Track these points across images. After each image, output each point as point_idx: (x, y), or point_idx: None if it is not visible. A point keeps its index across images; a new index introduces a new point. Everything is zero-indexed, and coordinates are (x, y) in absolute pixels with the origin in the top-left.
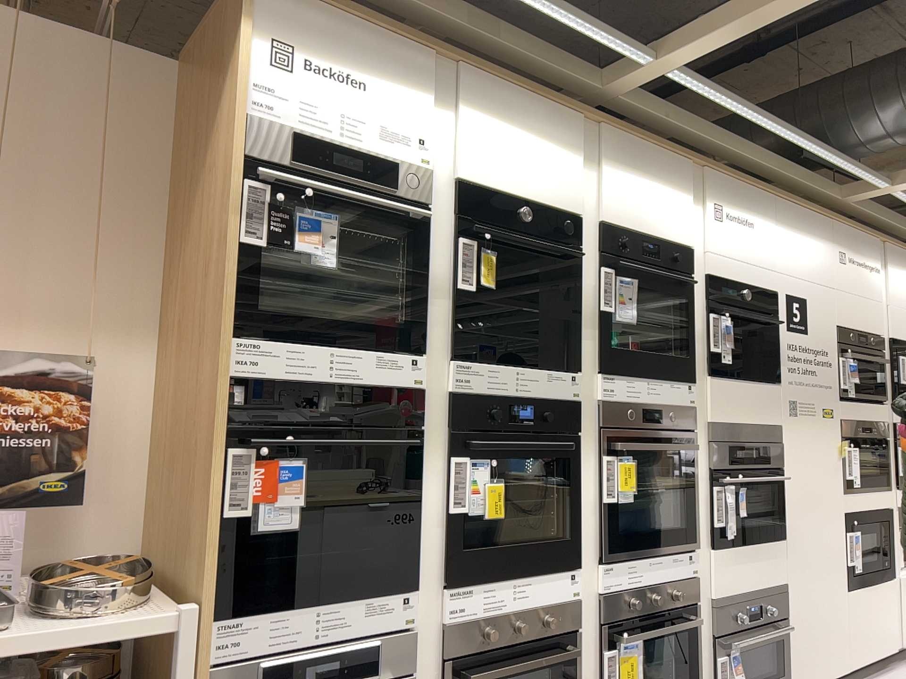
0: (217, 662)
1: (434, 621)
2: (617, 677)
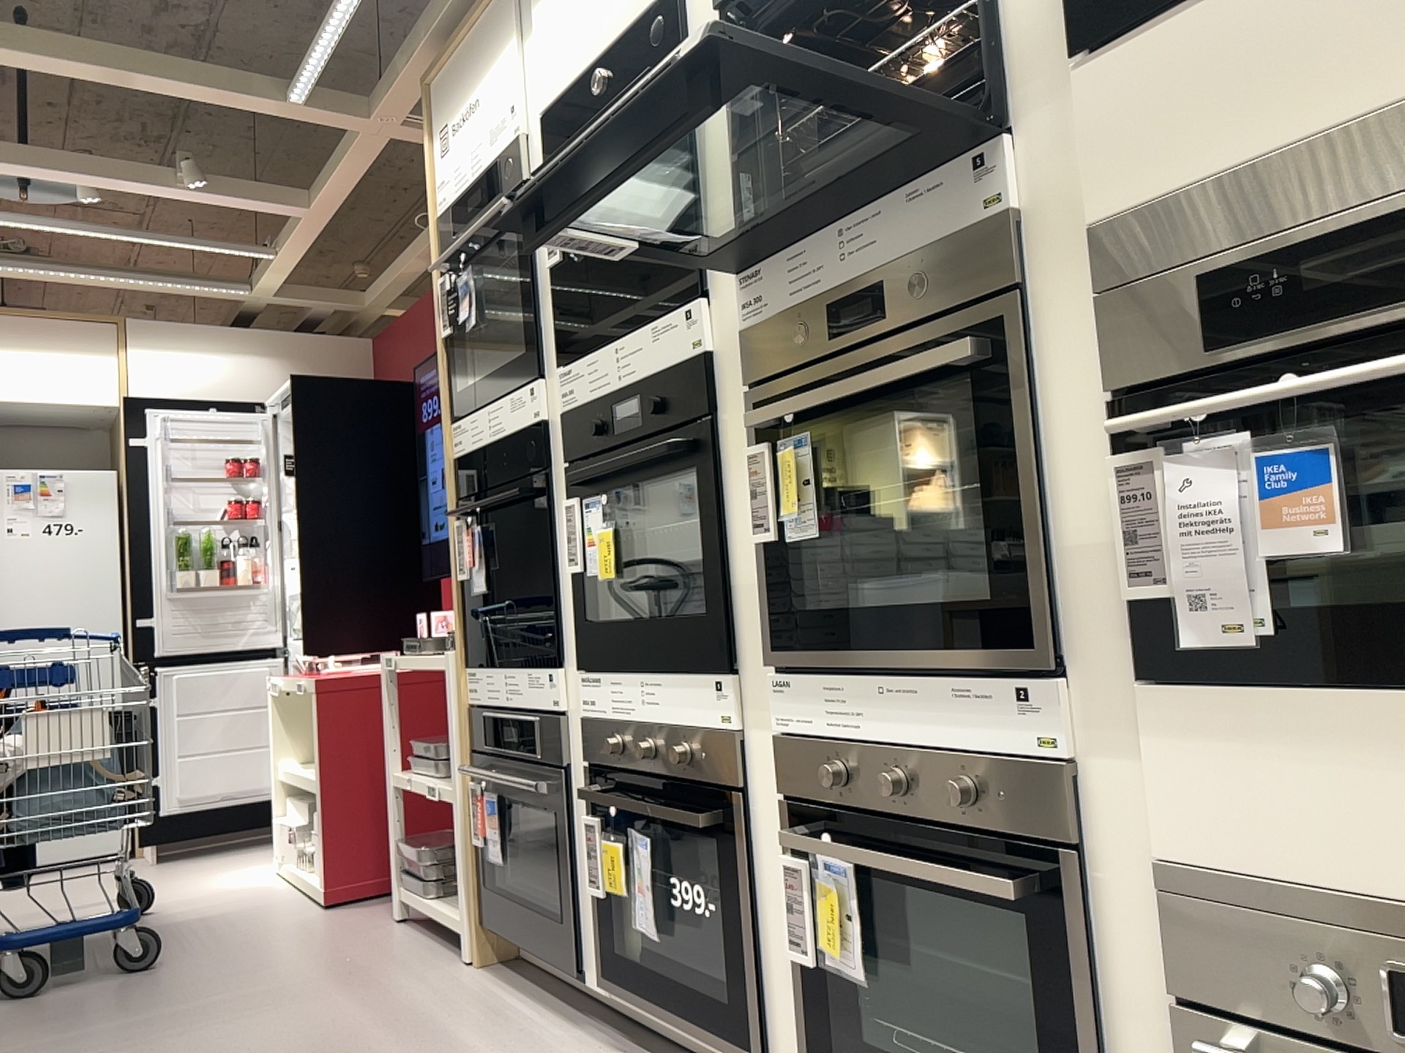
0: (469, 705)
1: (581, 714)
2: (819, 927)
